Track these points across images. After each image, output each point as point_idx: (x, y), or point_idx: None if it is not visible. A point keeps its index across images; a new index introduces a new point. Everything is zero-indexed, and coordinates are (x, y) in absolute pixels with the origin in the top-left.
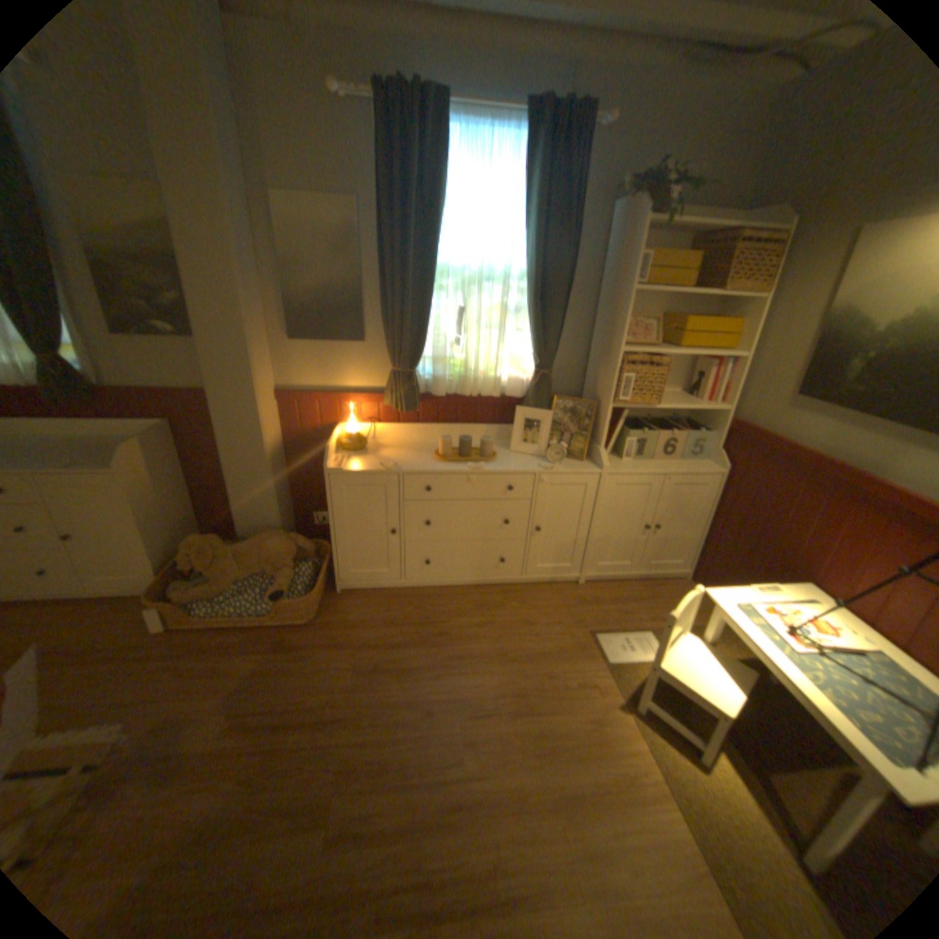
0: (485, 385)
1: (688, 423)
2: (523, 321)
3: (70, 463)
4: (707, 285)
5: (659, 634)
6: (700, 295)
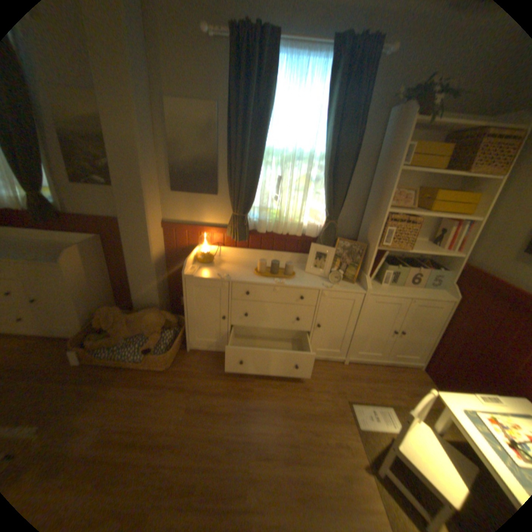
0: (292, 228)
1: (431, 263)
2: (320, 187)
3: (37, 258)
4: (455, 168)
5: (398, 410)
6: (448, 175)
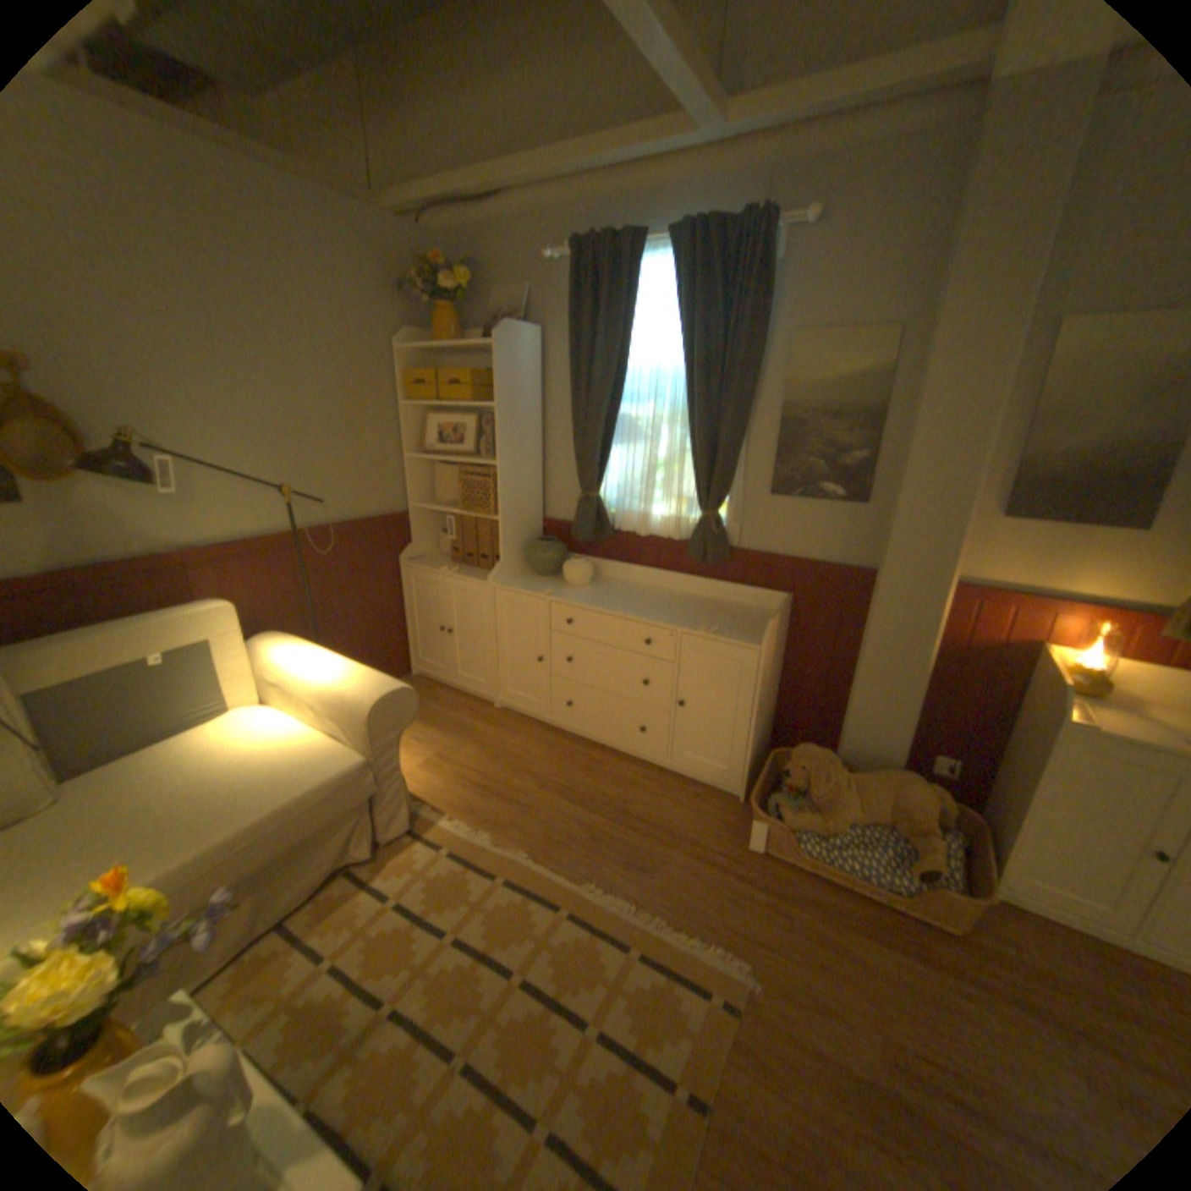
0: None
1: None
2: None
3: (709, 626)
4: None
5: None
6: None
